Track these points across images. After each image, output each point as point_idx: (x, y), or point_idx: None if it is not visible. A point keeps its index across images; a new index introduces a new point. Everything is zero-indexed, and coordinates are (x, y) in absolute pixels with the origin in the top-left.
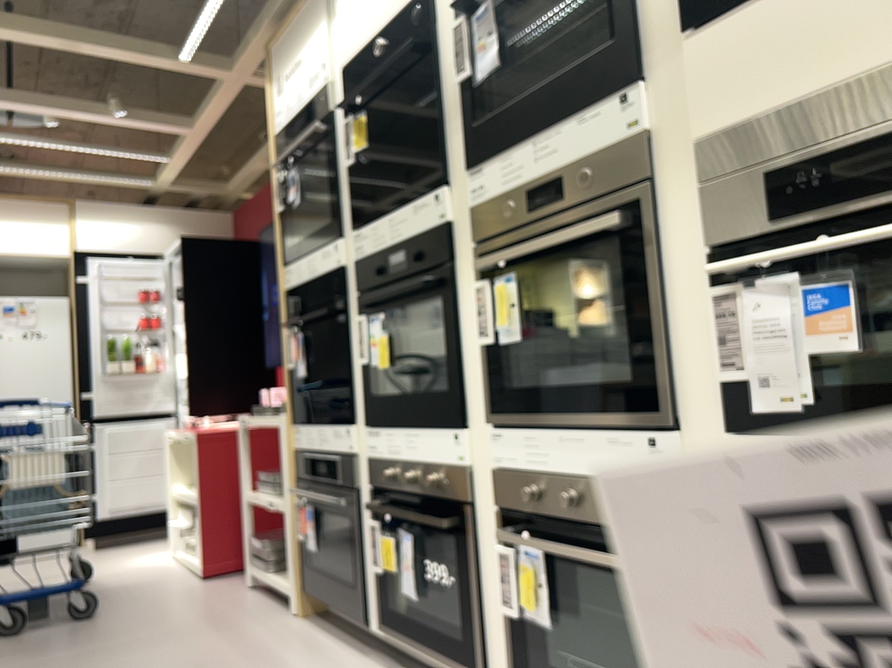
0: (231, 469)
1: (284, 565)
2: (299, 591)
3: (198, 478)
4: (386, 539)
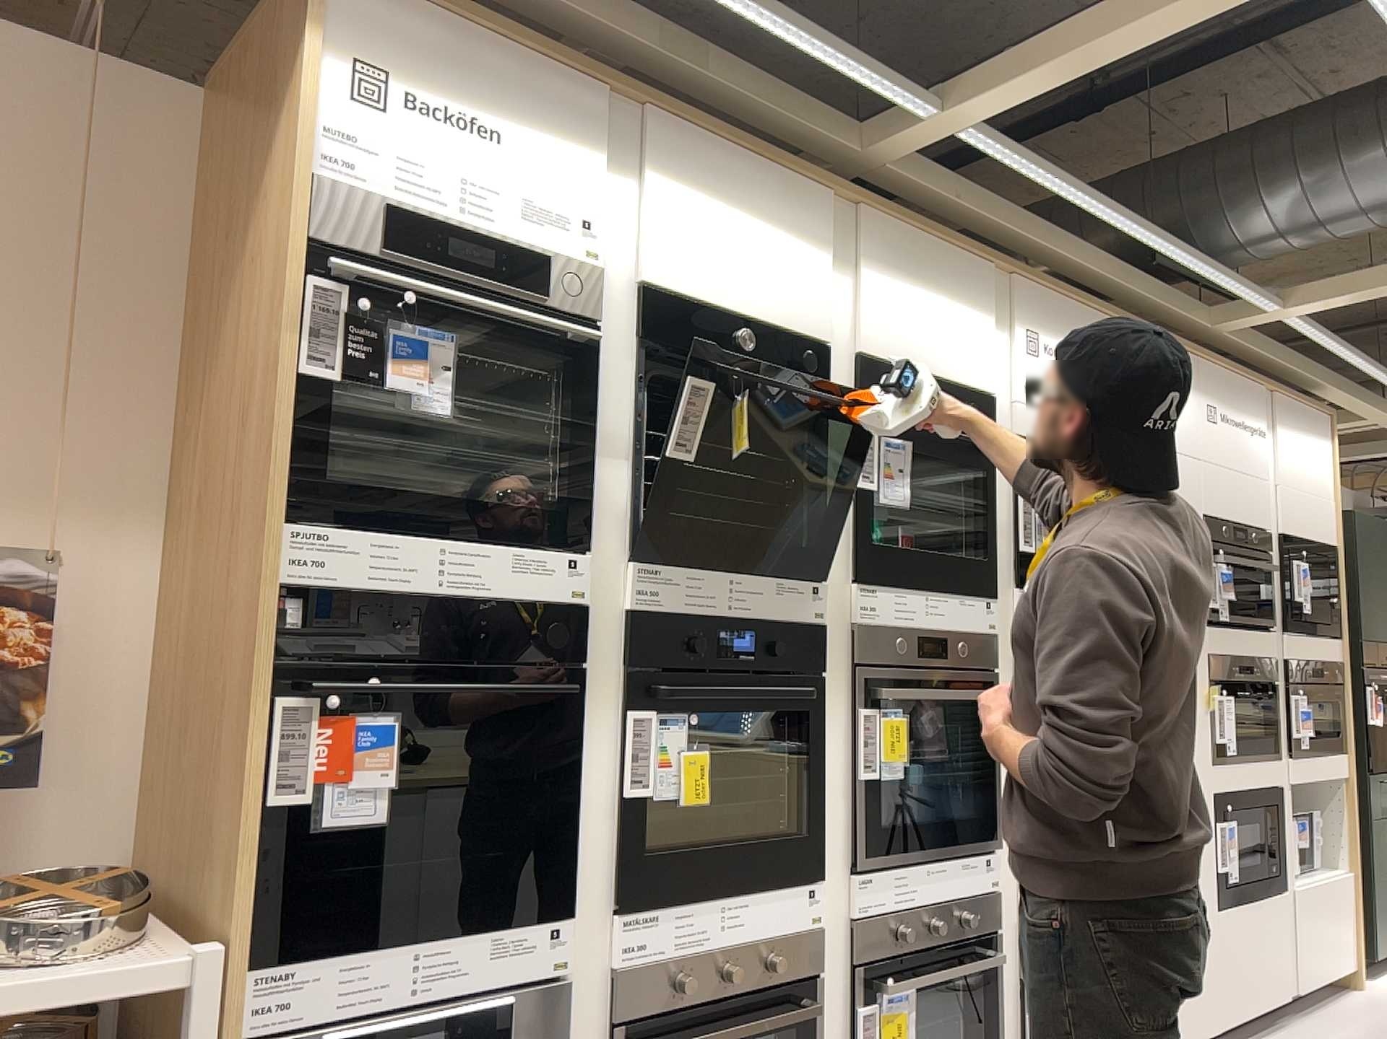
0: None
1: None
2: None
3: None
4: None
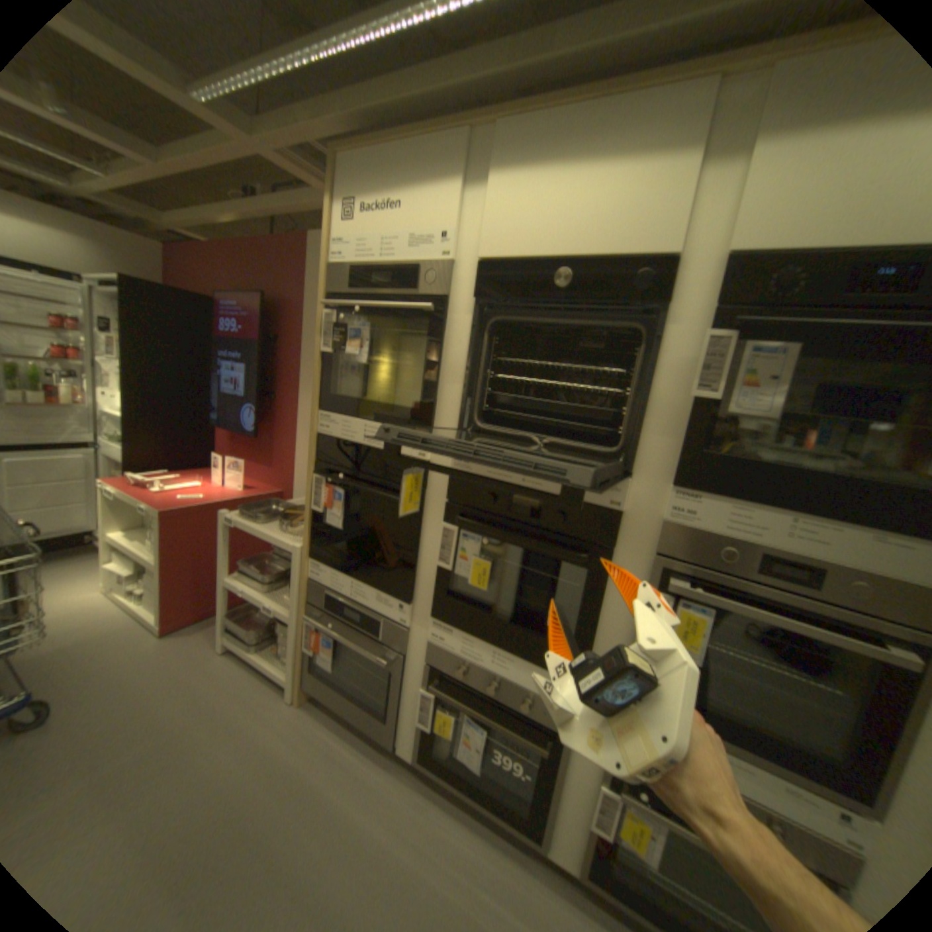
0: (194, 543)
1: (274, 655)
2: (298, 688)
3: (153, 545)
4: (444, 714)
